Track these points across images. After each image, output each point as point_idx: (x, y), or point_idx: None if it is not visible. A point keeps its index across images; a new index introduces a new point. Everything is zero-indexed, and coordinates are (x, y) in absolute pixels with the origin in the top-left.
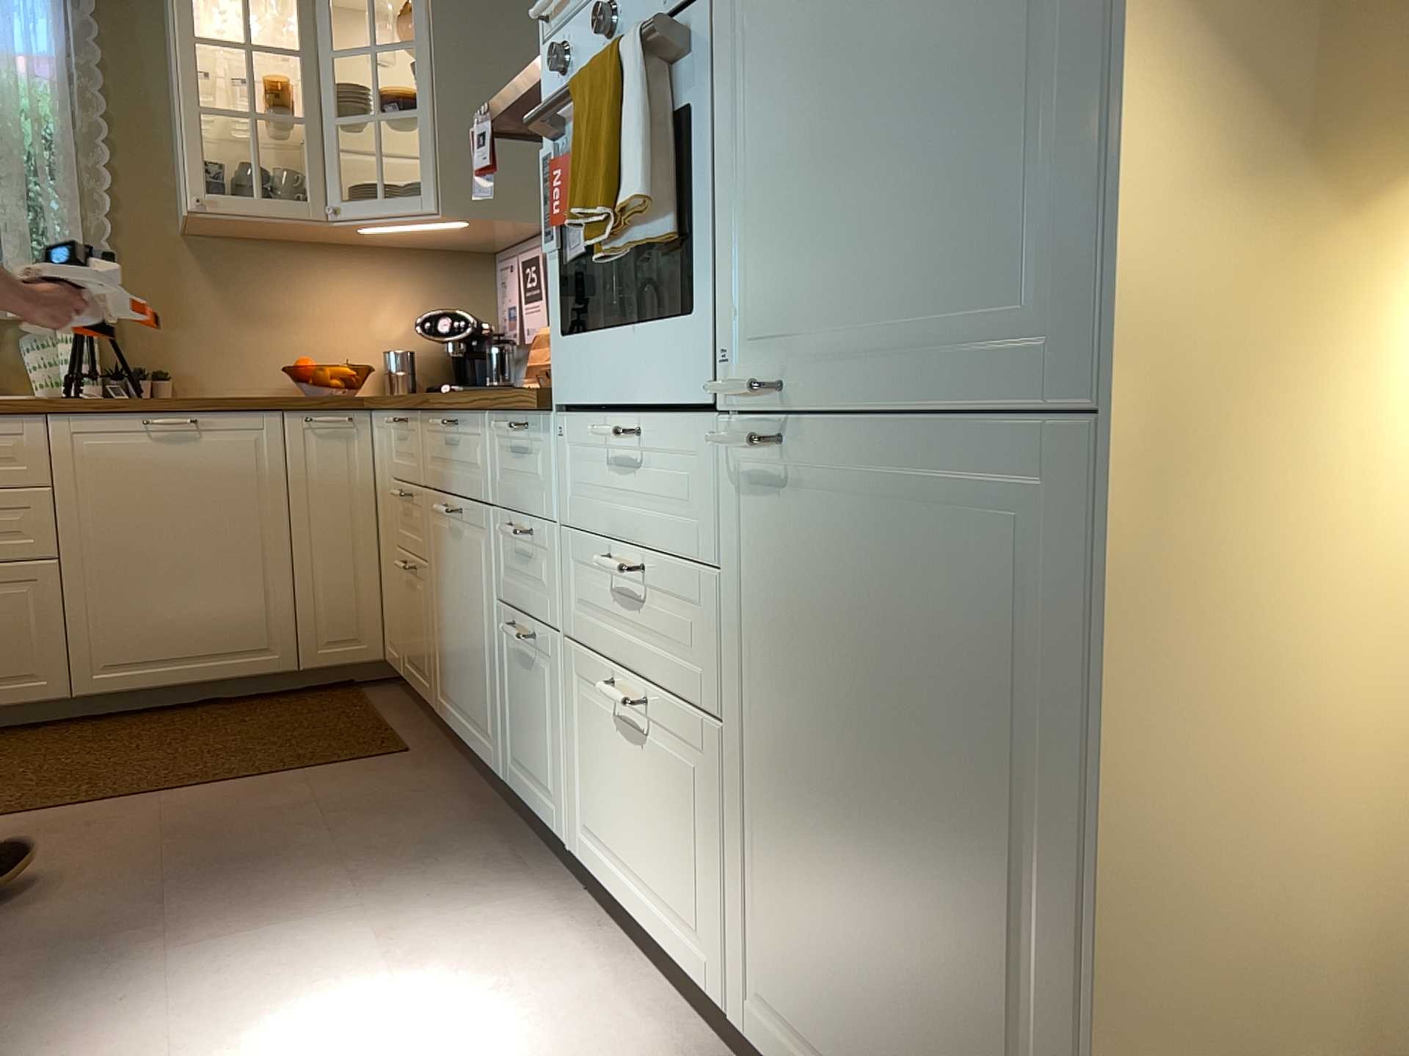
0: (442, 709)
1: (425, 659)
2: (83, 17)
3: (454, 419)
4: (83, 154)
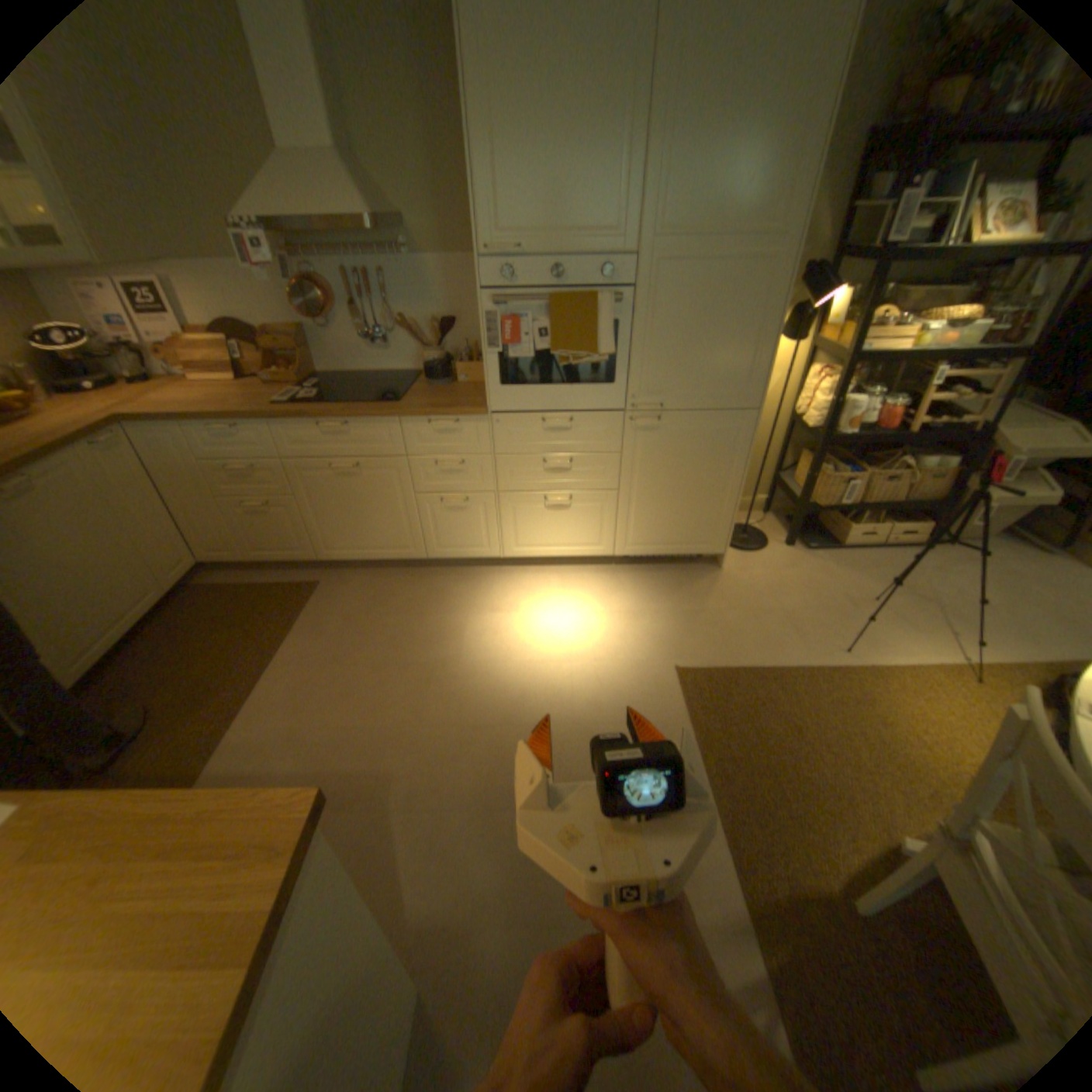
0: (331, 557)
1: (294, 542)
2: None
3: (340, 423)
4: None
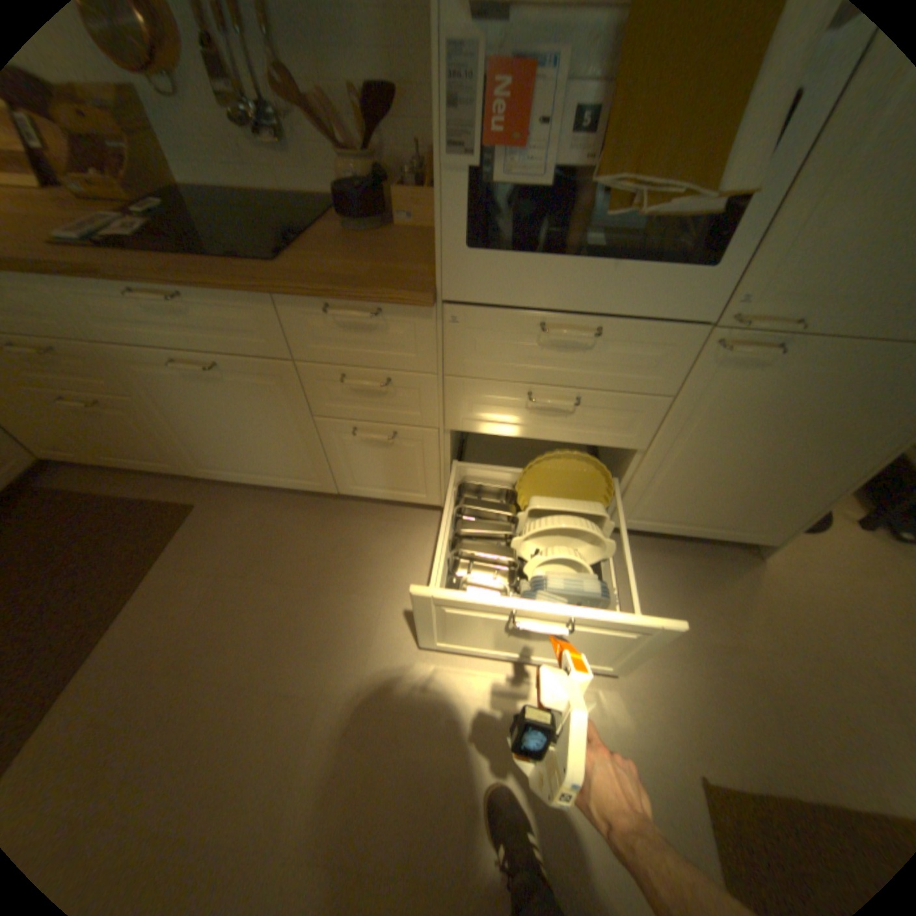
0: (209, 474)
1: (155, 452)
2: None
3: (168, 291)
4: None
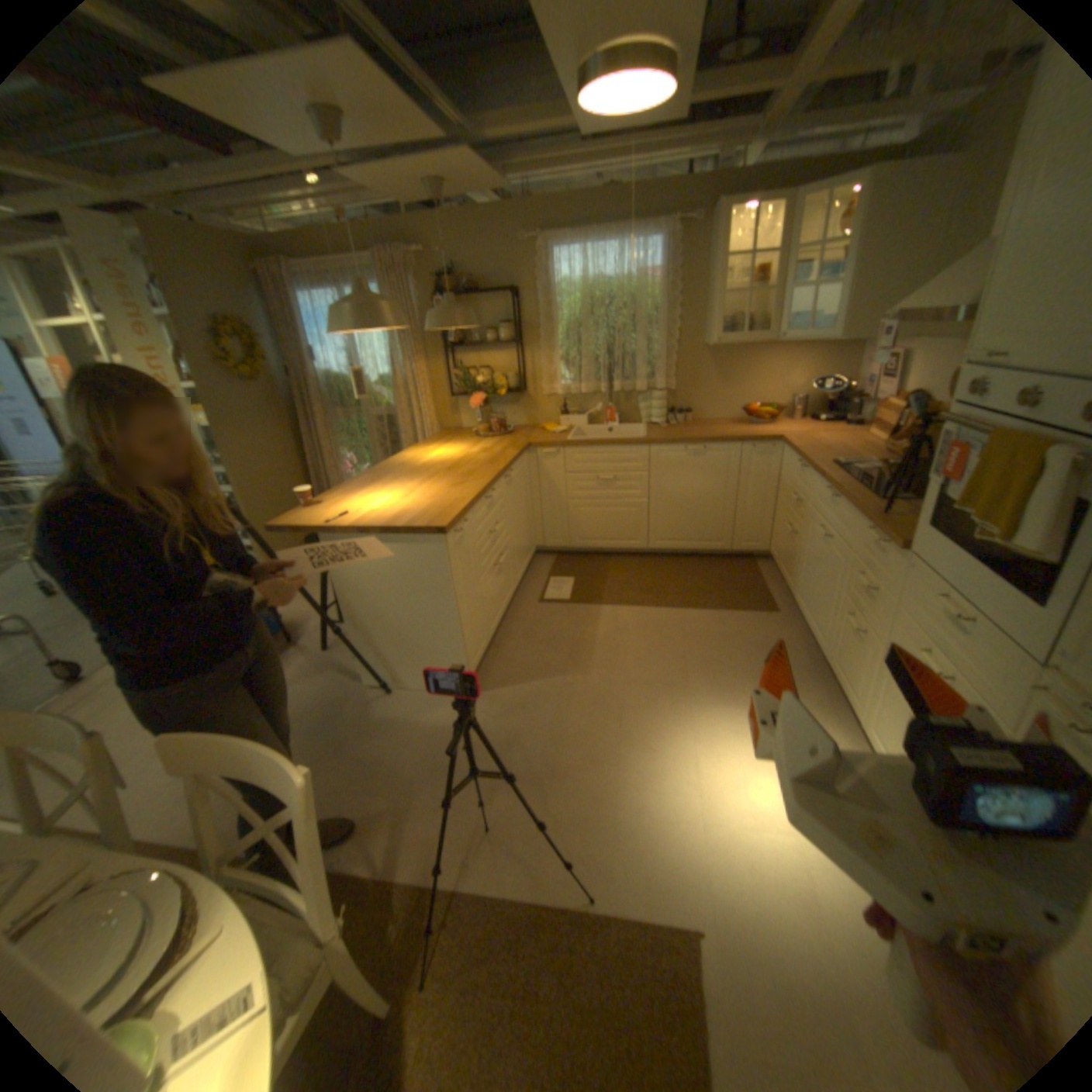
0: (797, 603)
1: (792, 574)
2: (675, 244)
3: (837, 494)
4: (667, 312)
